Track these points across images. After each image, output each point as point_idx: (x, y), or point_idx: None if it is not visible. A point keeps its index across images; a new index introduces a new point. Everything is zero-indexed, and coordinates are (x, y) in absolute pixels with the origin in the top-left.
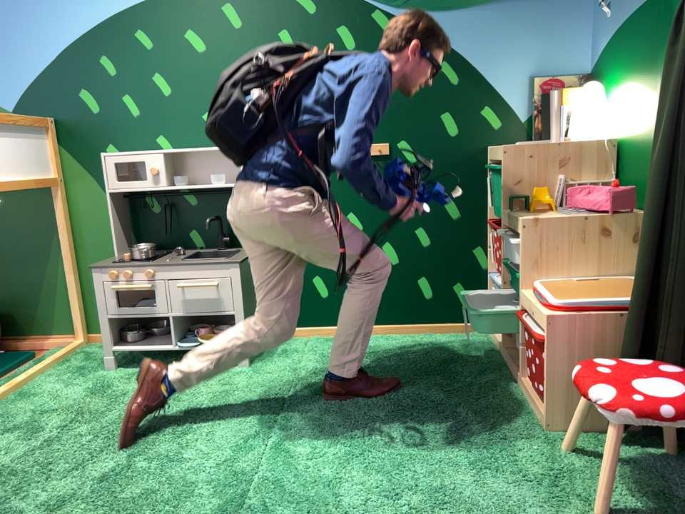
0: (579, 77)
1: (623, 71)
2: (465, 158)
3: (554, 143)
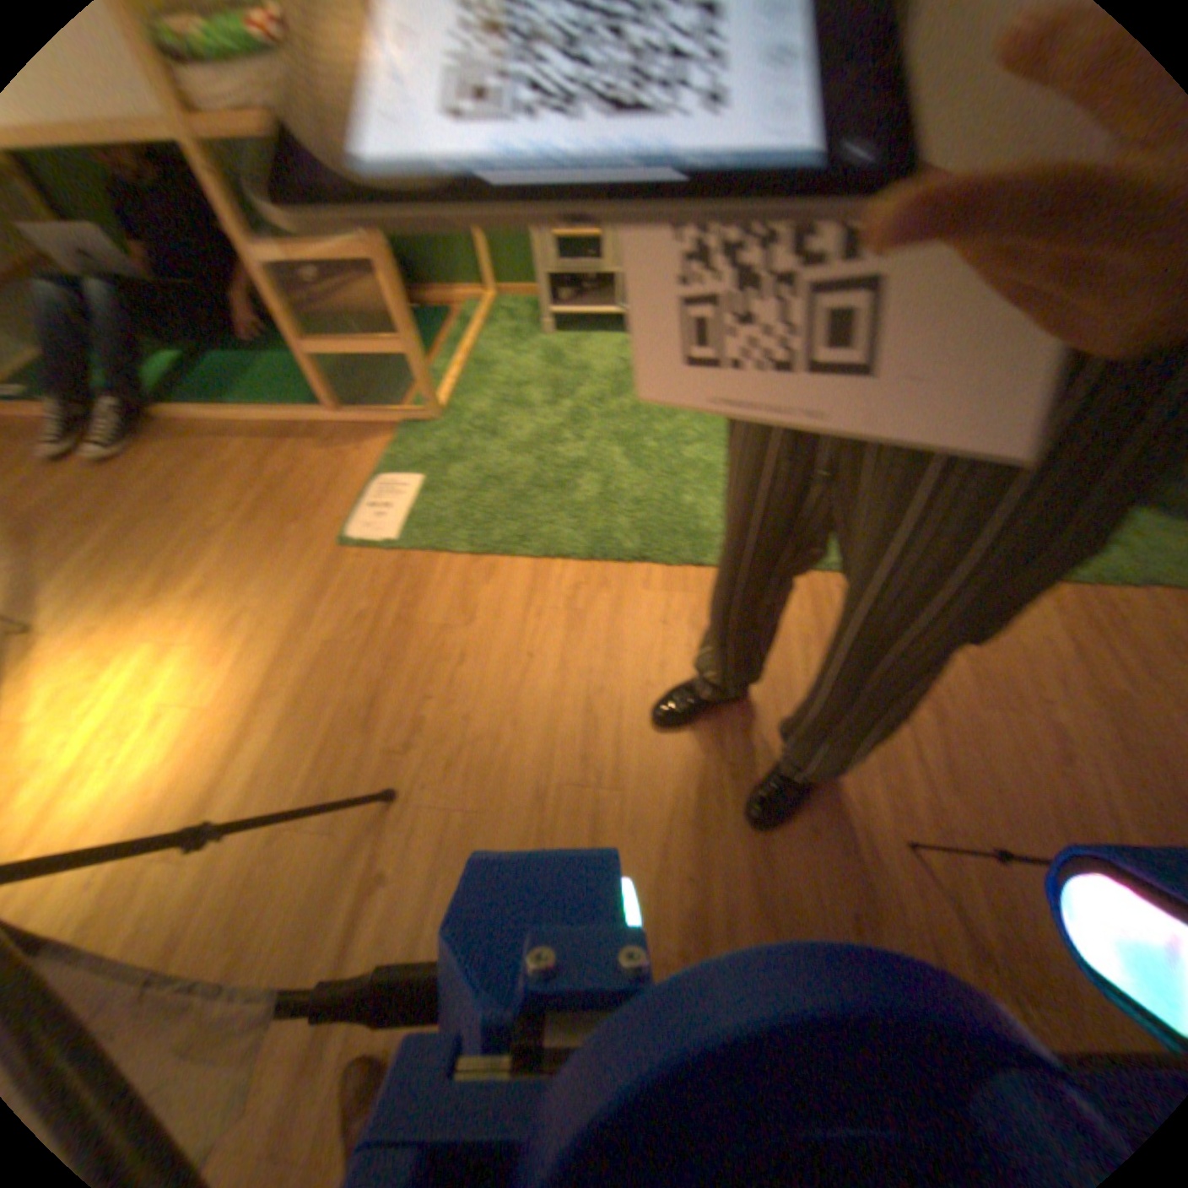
0: None
1: None
2: None
3: None
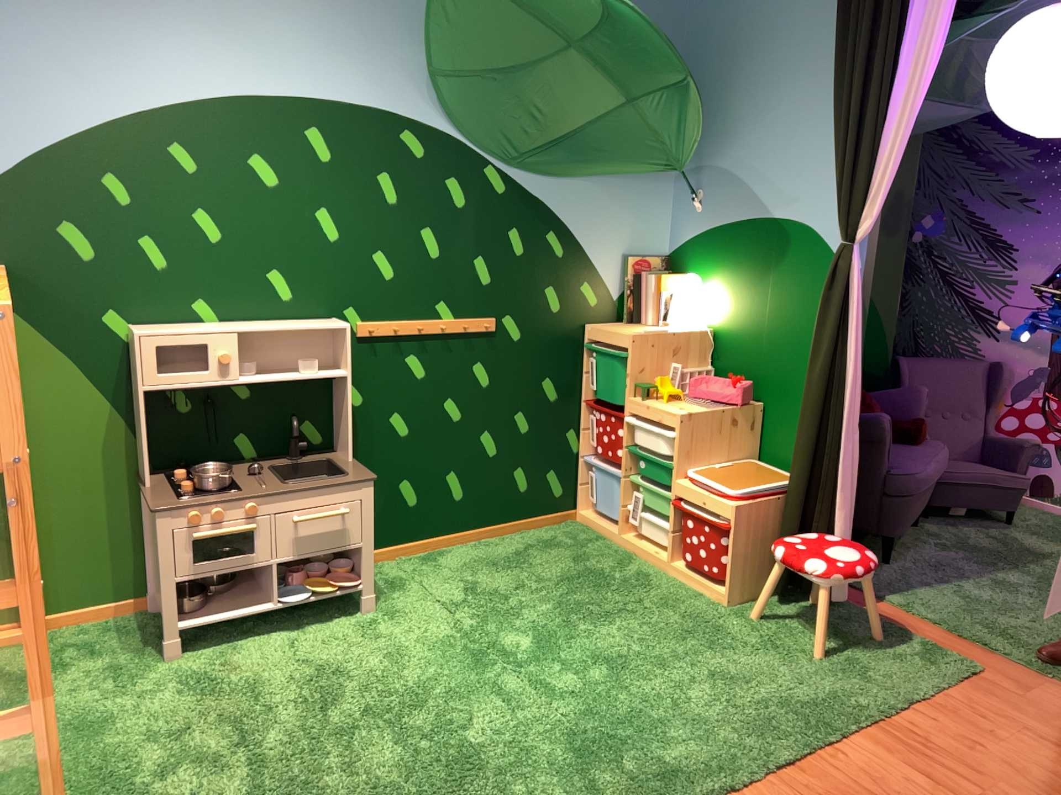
0: (659, 261)
1: (716, 272)
2: (563, 336)
3: (663, 331)
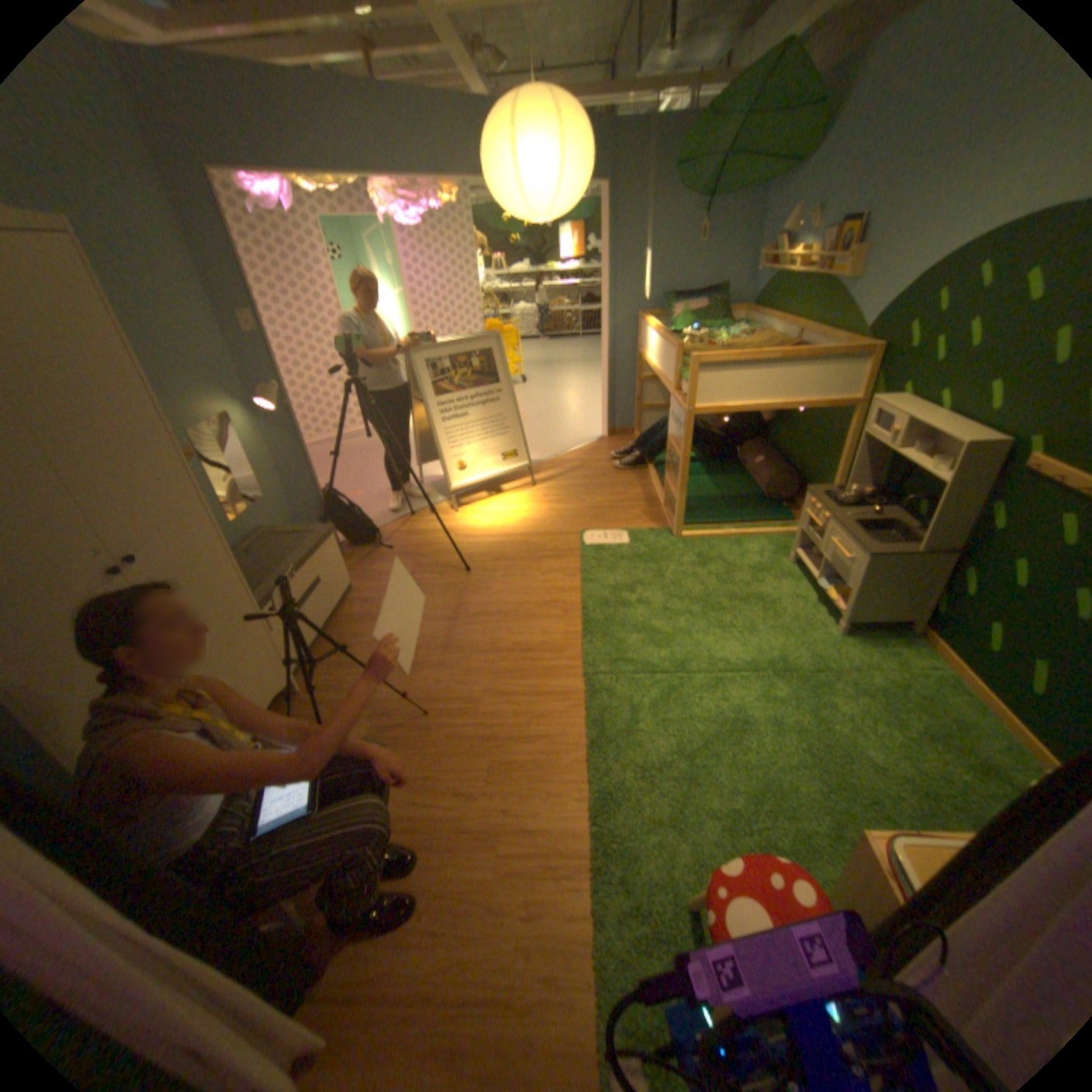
0: None
1: None
2: None
3: None
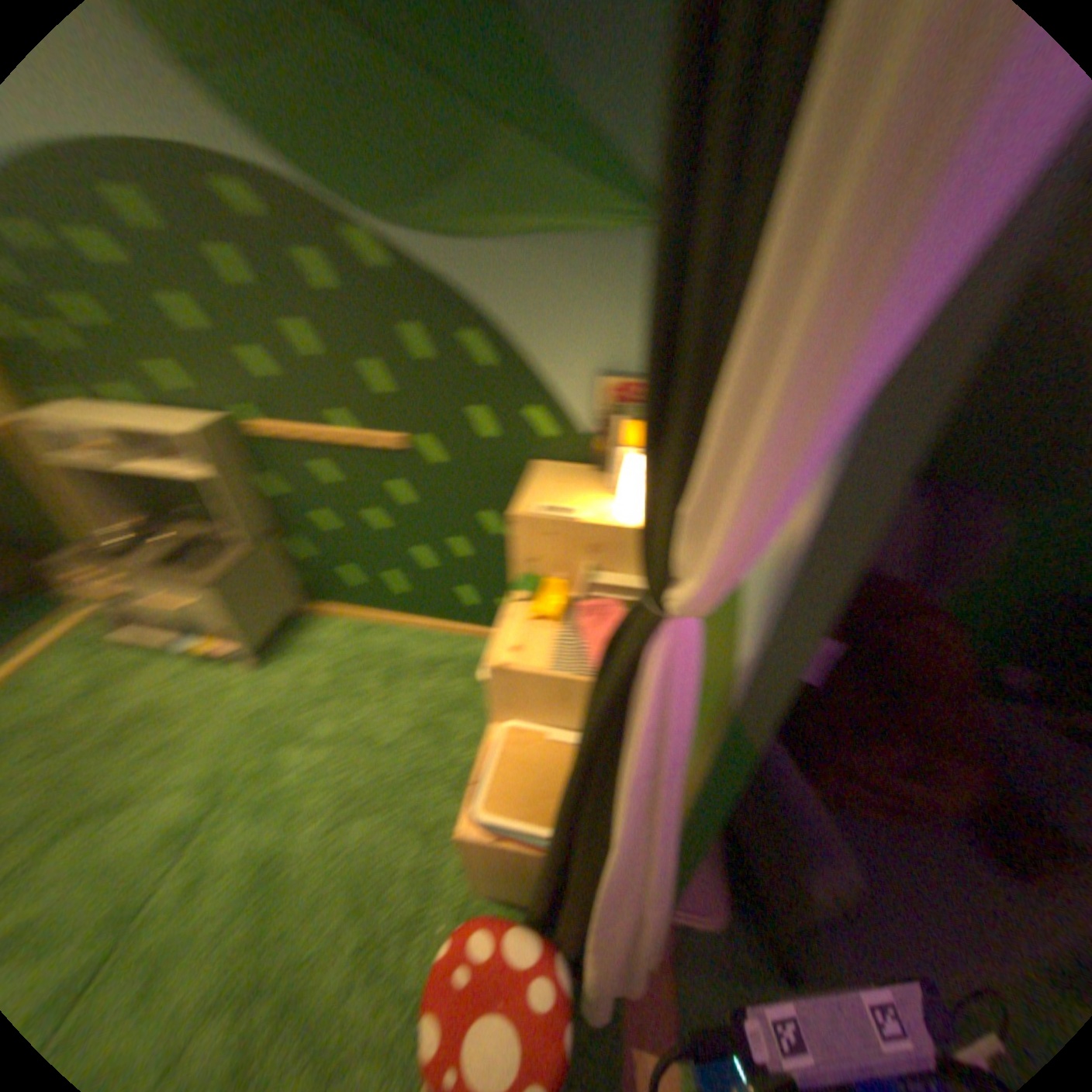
0: None
1: None
2: (503, 471)
3: (588, 517)
